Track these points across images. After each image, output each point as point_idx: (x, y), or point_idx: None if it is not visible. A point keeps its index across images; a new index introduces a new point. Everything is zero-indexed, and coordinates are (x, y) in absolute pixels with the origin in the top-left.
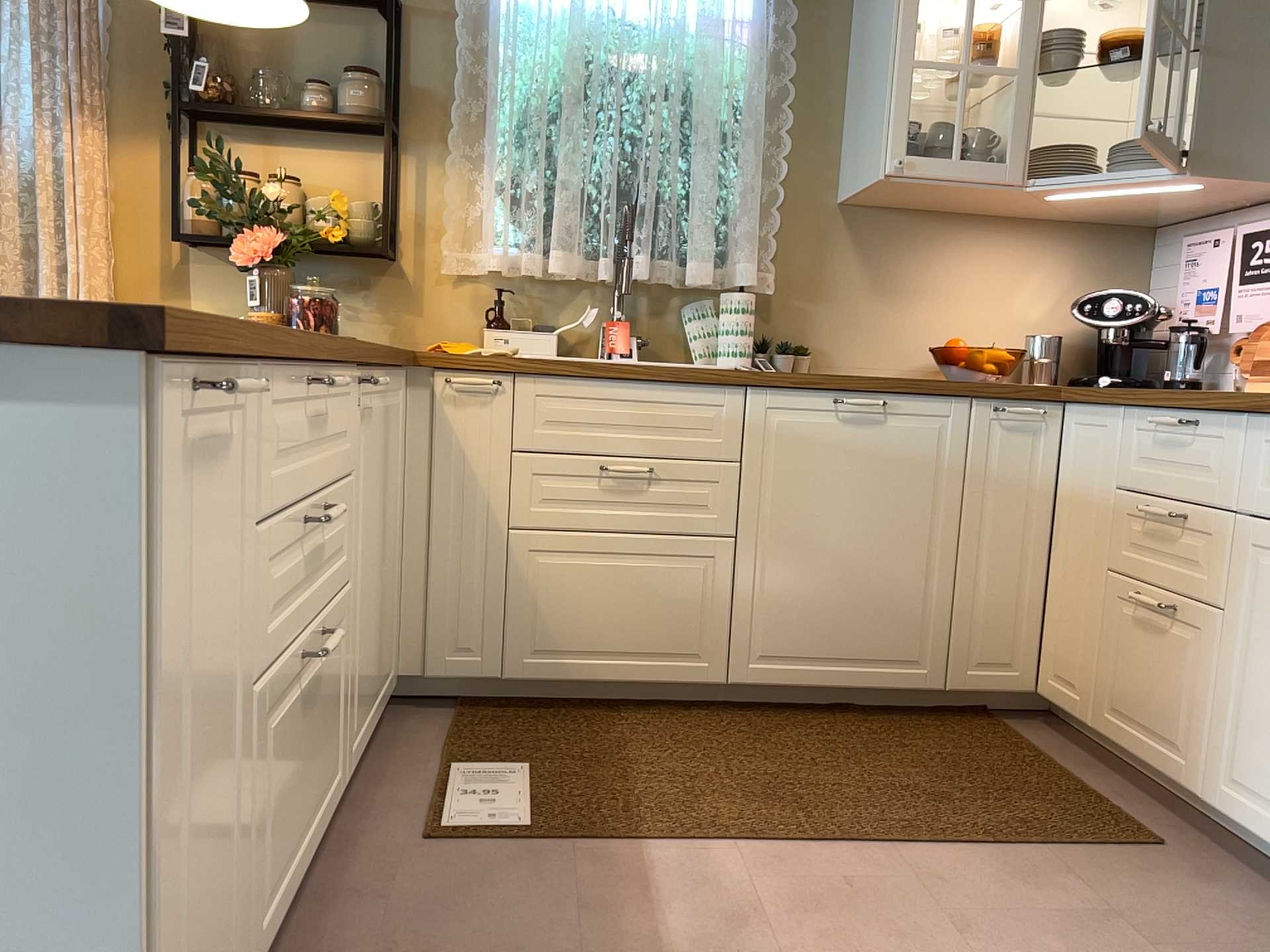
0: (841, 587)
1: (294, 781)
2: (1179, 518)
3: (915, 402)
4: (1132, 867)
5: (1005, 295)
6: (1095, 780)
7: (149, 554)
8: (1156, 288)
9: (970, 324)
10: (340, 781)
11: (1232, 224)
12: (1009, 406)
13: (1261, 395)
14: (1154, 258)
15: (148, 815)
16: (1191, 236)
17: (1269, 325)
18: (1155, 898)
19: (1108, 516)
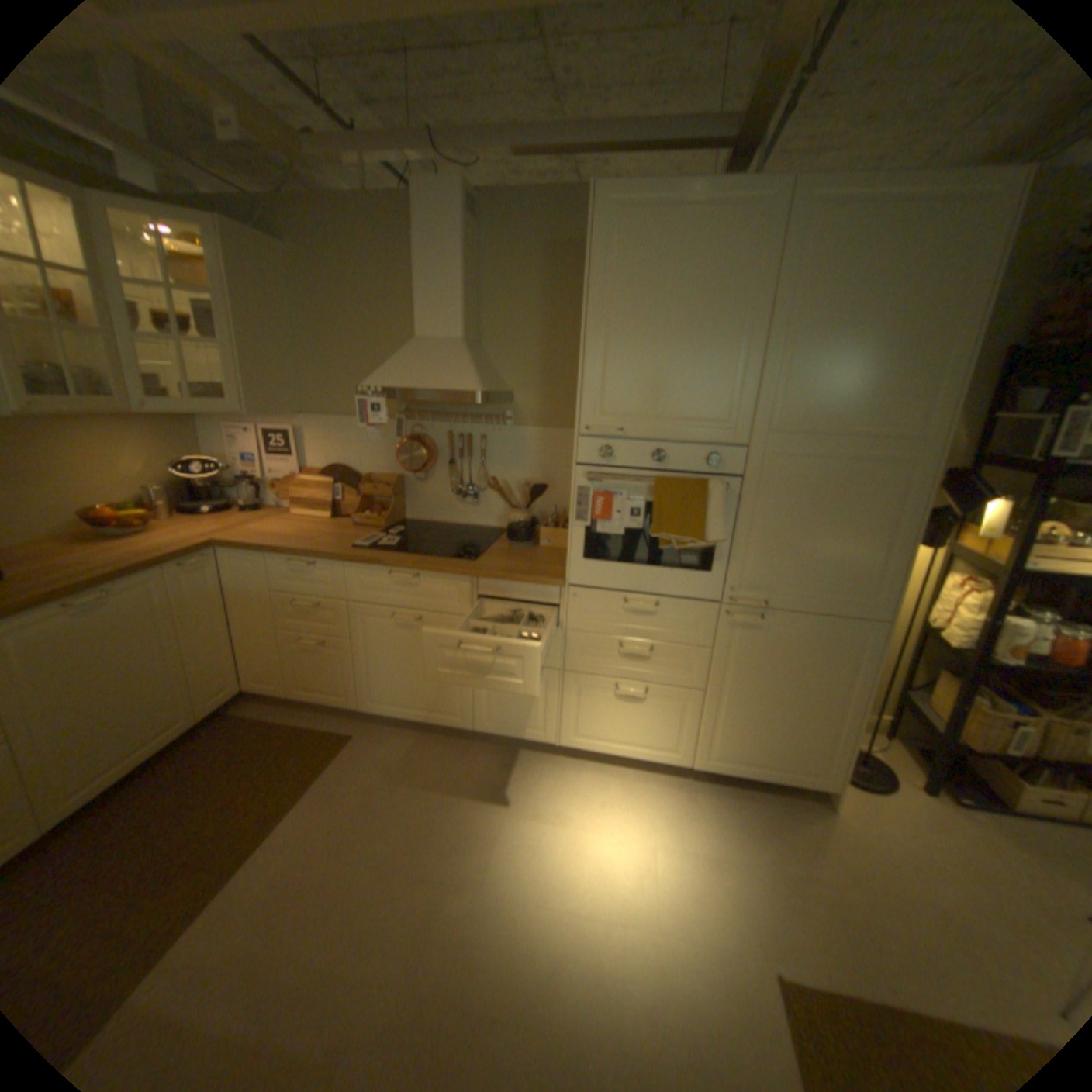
0: (113, 718)
1: None
2: (317, 606)
3: (125, 584)
4: (351, 758)
5: (111, 464)
6: (298, 722)
7: None
8: (203, 444)
9: (92, 488)
10: None
11: (247, 419)
12: (185, 562)
13: (342, 549)
14: (196, 427)
15: None
16: (221, 420)
17: (289, 478)
18: (370, 766)
19: (267, 605)
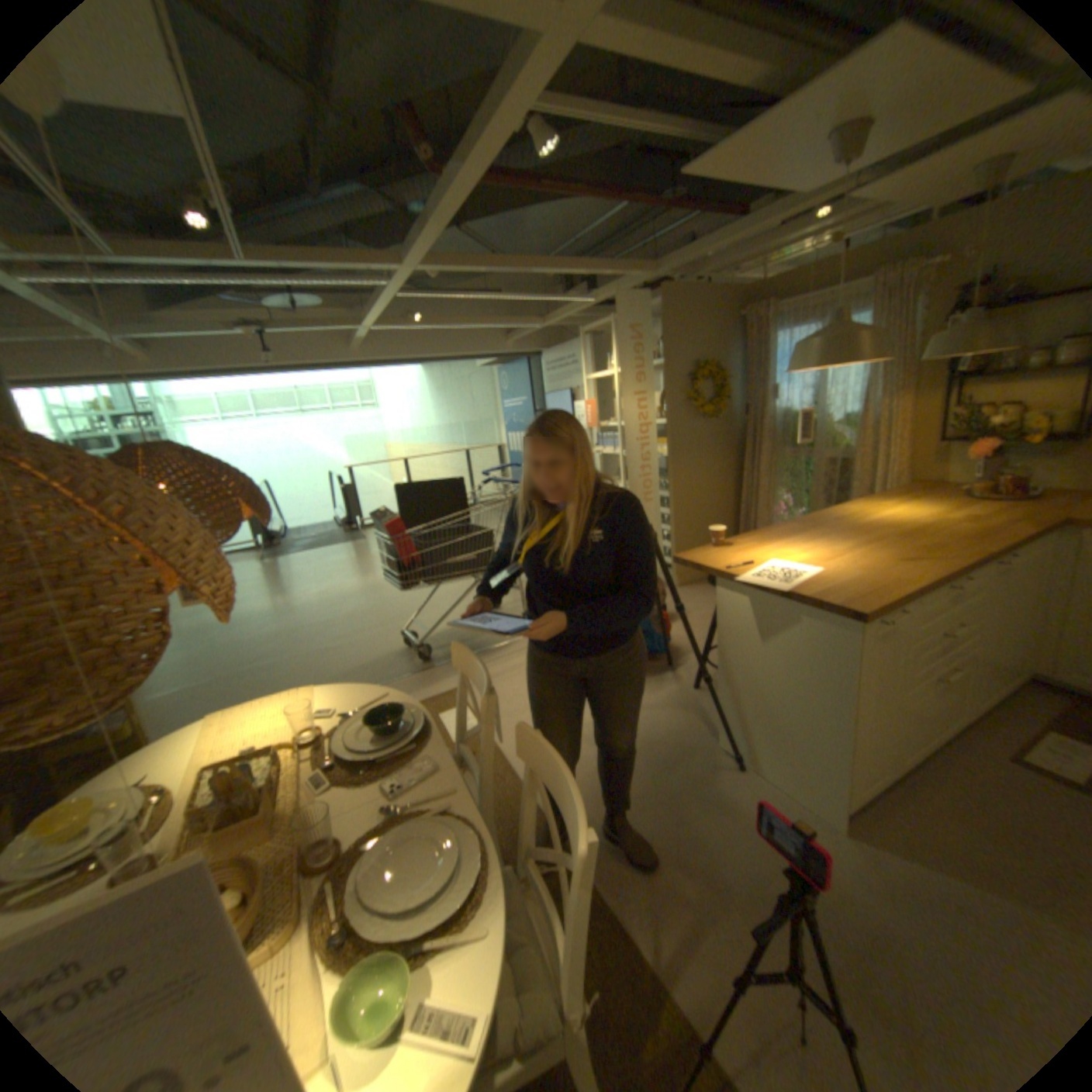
0: None
1: (935, 719)
2: None
3: None
4: None
5: None
6: None
7: (868, 663)
8: None
9: None
10: (969, 720)
11: None
12: None
13: None
14: None
15: (863, 725)
16: None
17: None
18: None
19: None
